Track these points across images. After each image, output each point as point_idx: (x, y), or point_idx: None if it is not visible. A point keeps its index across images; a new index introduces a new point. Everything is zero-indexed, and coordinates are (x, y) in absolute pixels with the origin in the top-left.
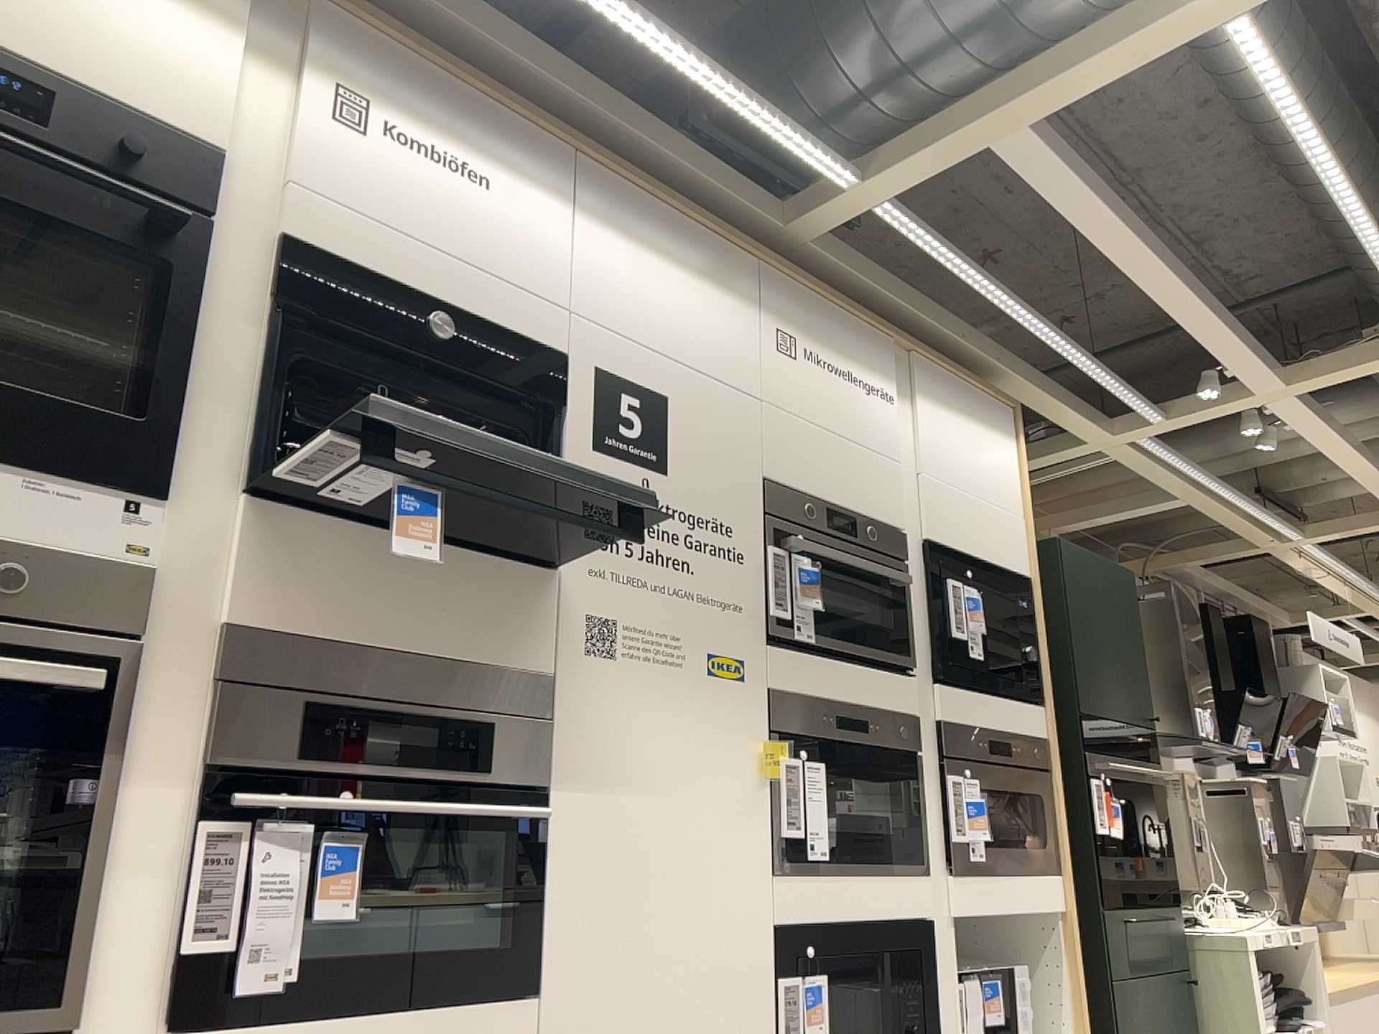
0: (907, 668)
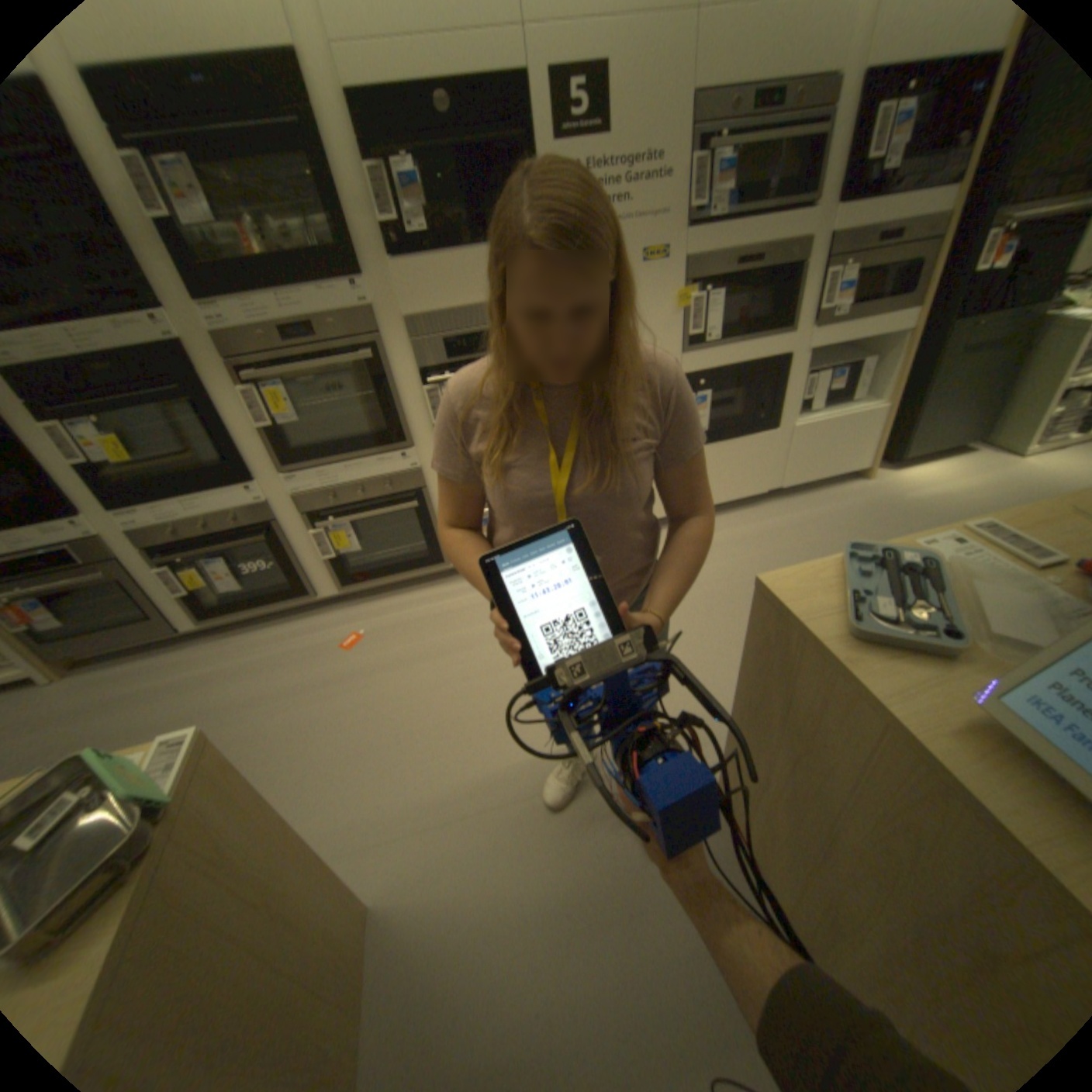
0: (824, 202)
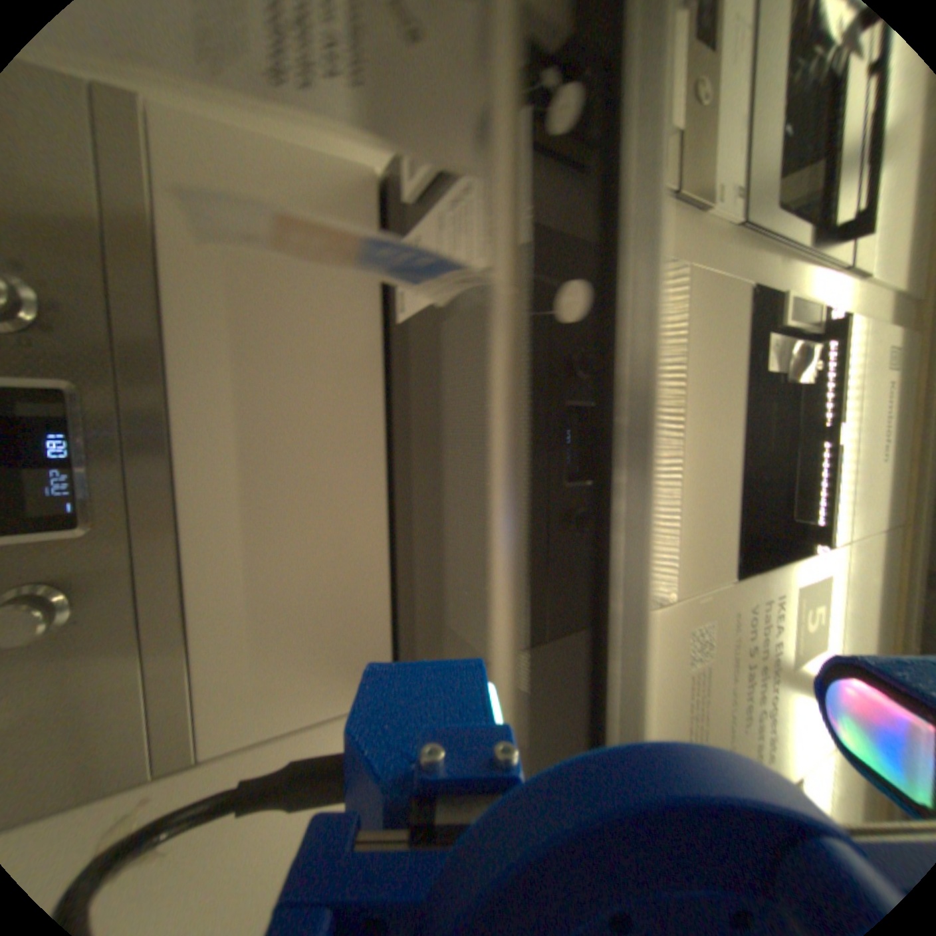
0: None
